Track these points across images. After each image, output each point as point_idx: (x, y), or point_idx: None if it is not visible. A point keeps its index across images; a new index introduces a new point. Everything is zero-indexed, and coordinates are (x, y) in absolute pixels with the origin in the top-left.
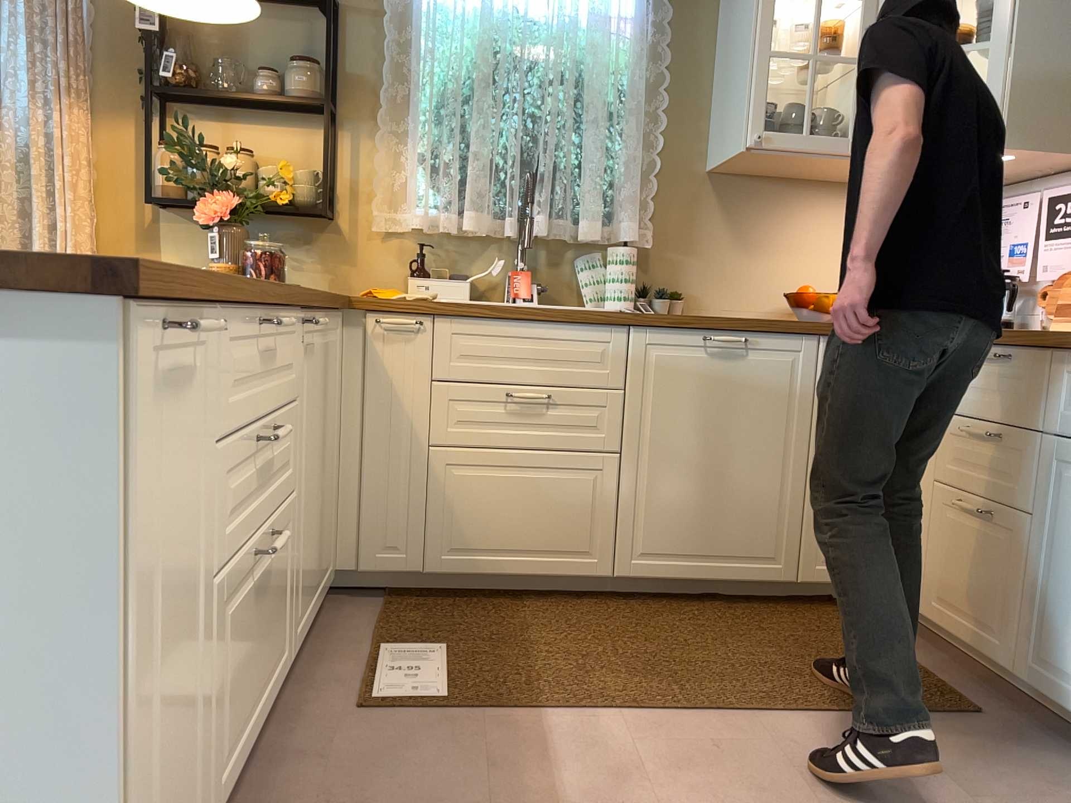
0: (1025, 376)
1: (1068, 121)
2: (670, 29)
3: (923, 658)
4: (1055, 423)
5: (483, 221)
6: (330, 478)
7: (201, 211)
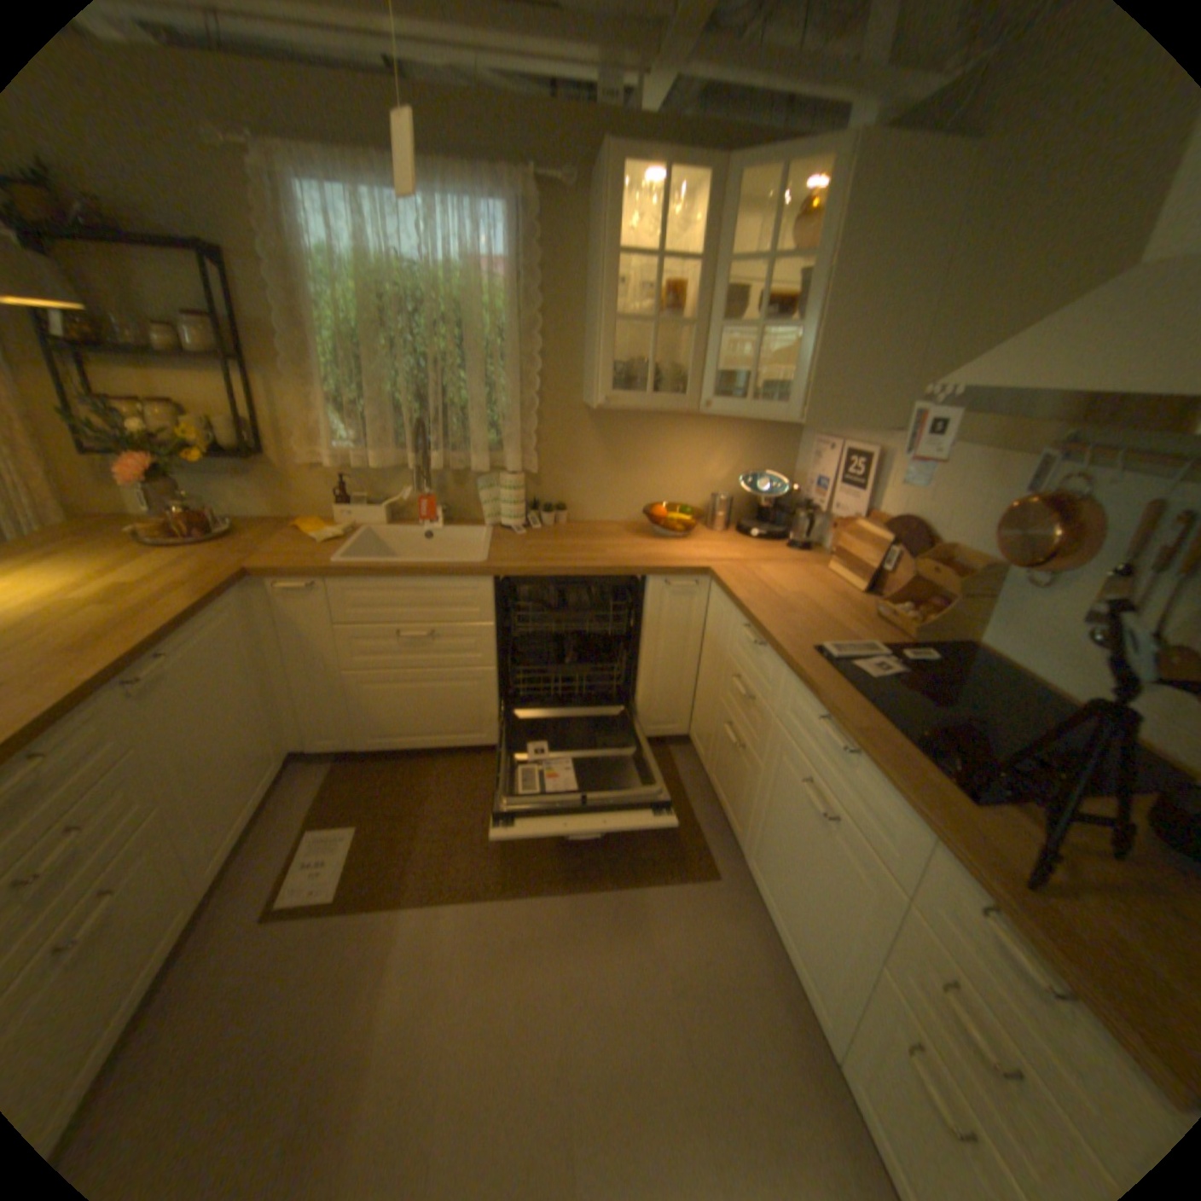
0: (771, 665)
1: (861, 400)
2: (543, 270)
3: (702, 809)
4: (782, 717)
5: (387, 461)
6: (250, 718)
7: (117, 474)
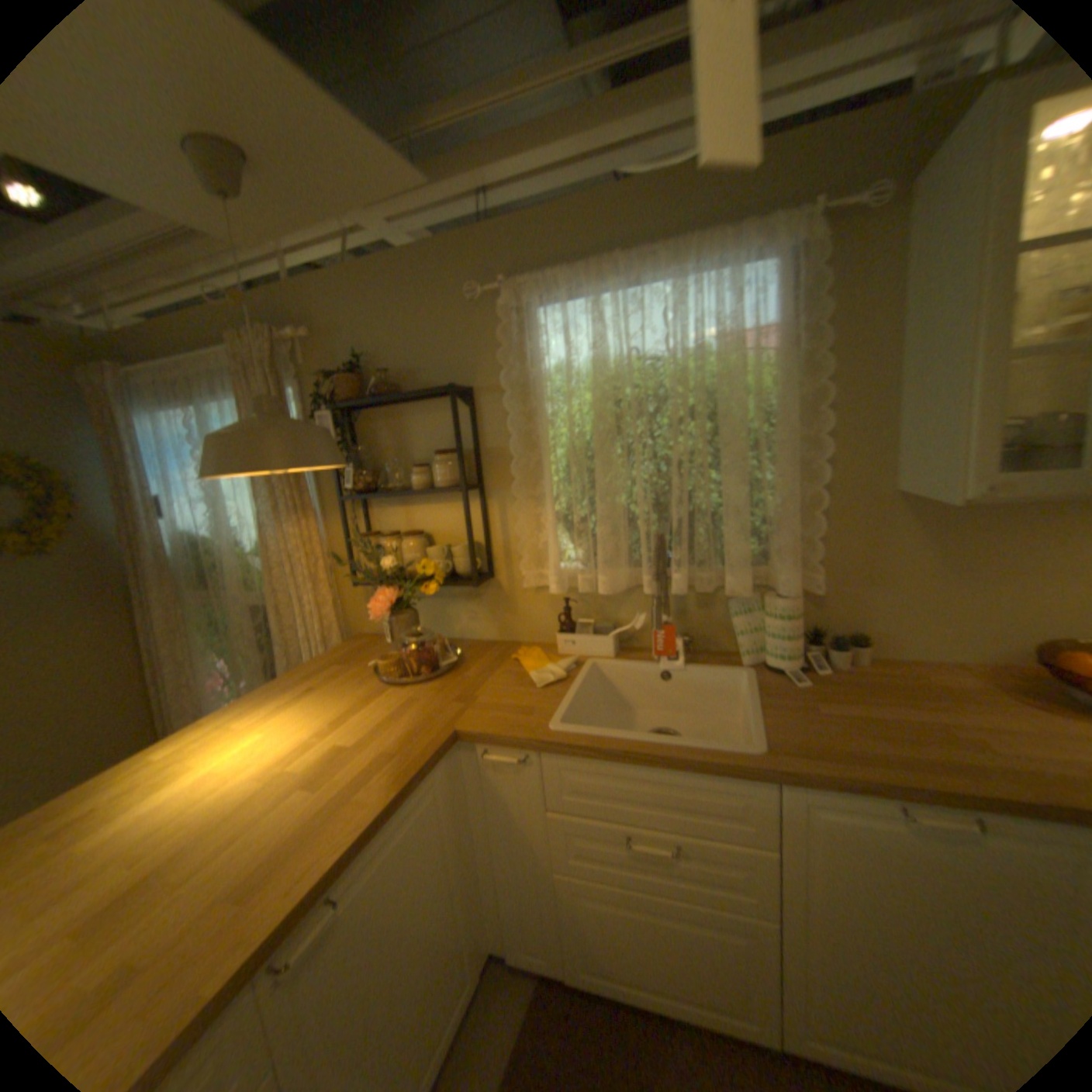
0: None
1: None
2: (833, 321)
3: None
4: None
5: (619, 582)
6: (445, 929)
7: (371, 605)
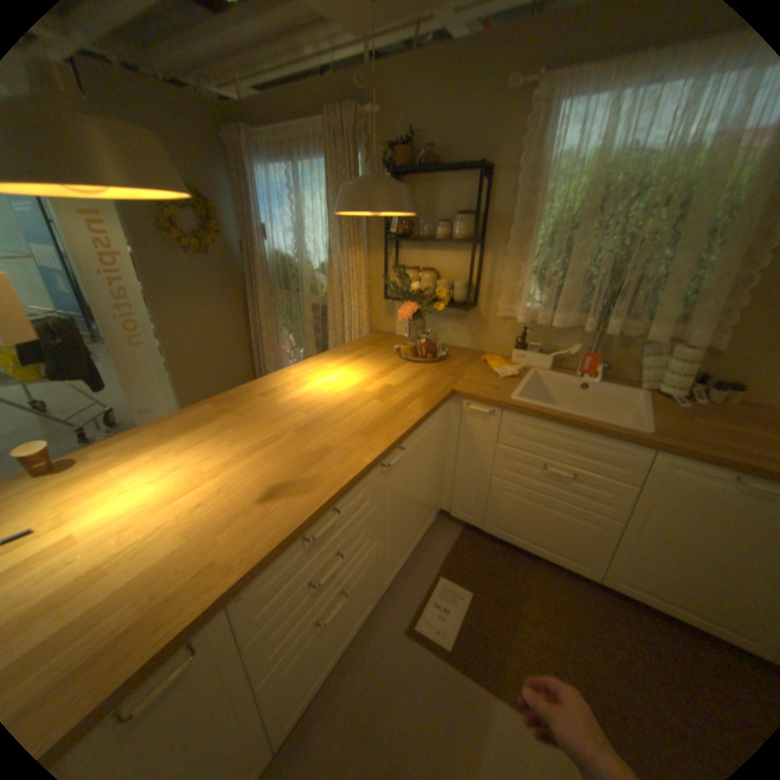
0: None
1: None
2: None
3: None
4: None
5: (568, 321)
6: (430, 487)
7: (399, 313)
